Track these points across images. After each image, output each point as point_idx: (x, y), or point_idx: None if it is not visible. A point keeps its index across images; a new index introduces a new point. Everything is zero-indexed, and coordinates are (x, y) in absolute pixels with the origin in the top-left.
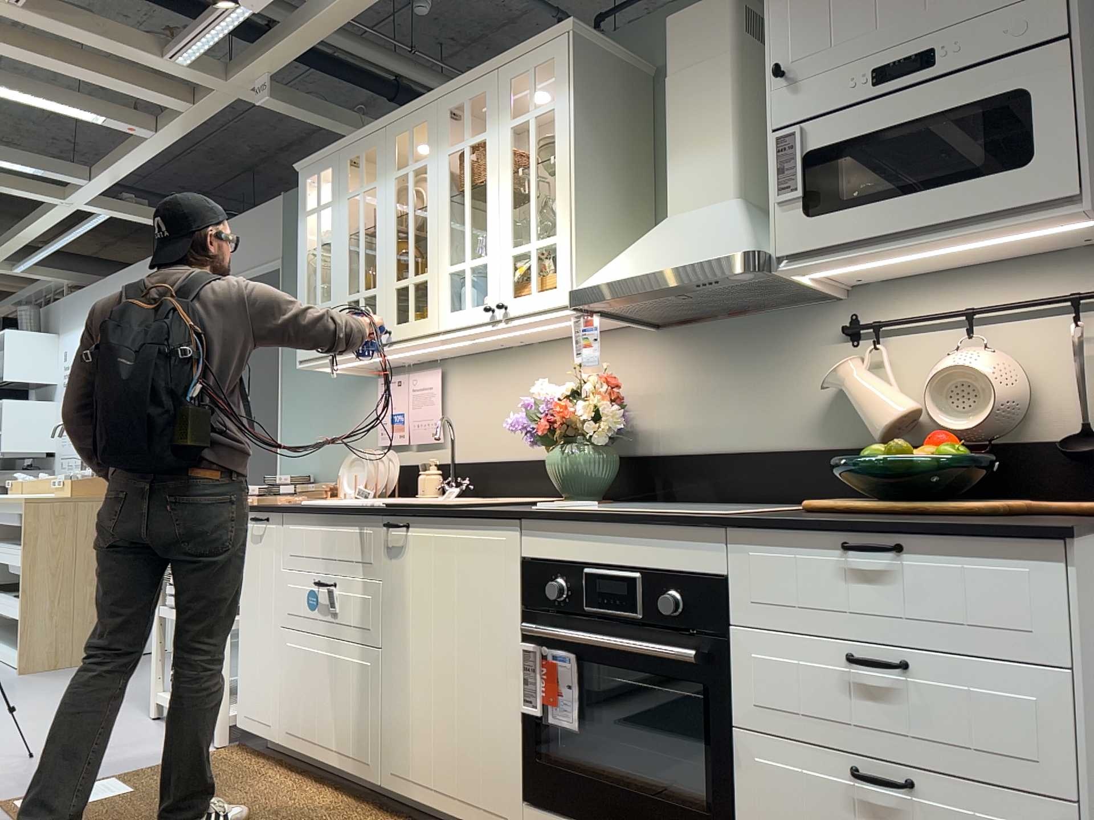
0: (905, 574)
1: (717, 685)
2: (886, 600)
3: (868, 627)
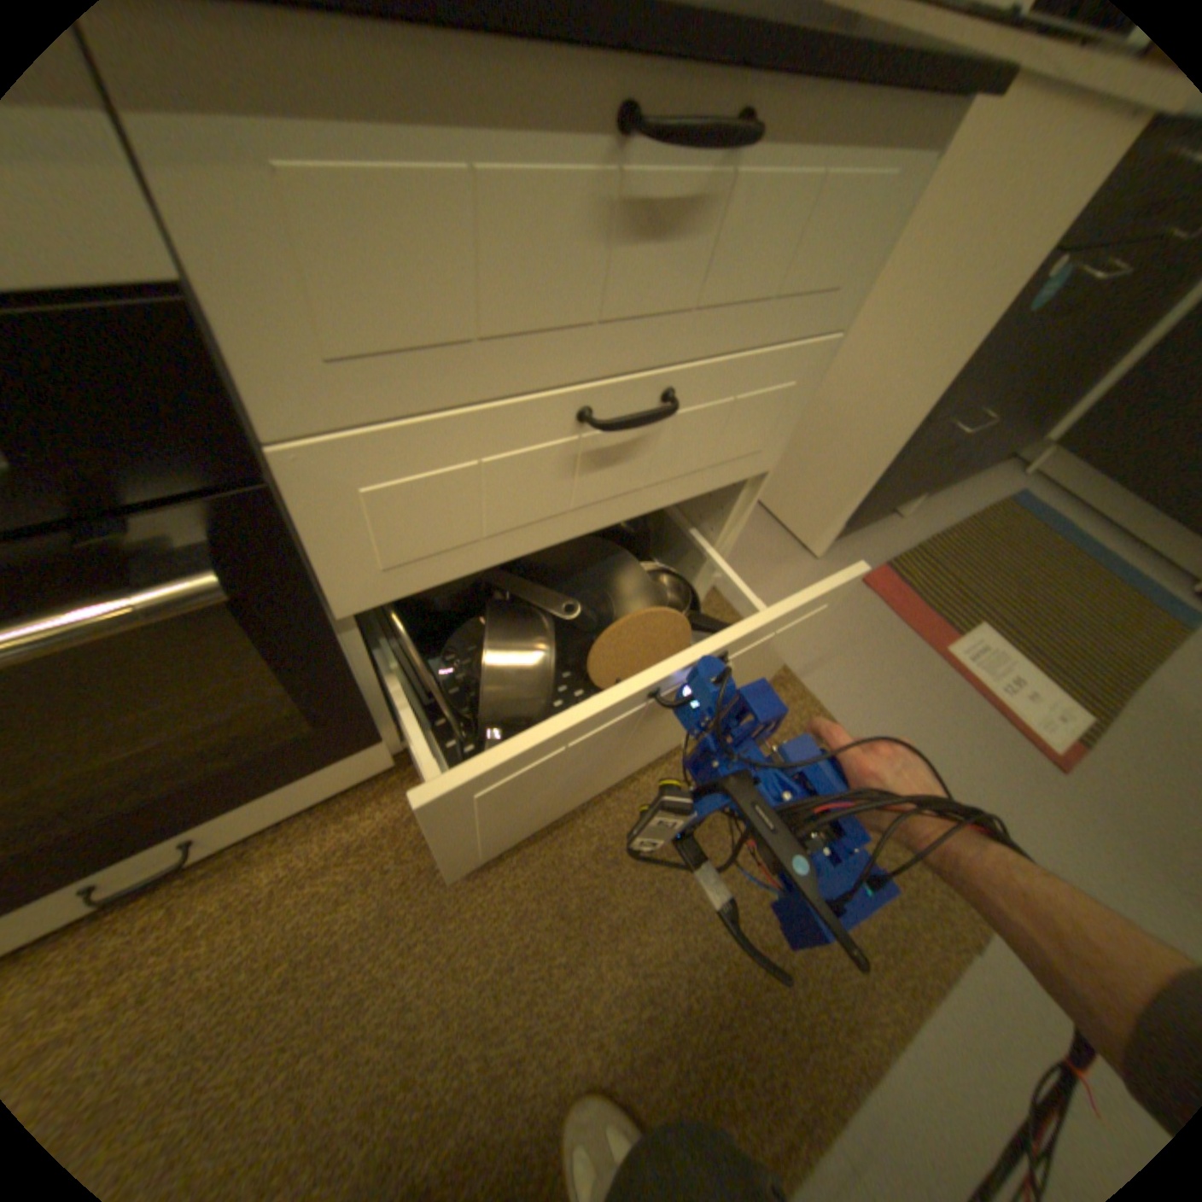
0: (729, 192)
1: (262, 574)
2: (674, 269)
3: (624, 337)
